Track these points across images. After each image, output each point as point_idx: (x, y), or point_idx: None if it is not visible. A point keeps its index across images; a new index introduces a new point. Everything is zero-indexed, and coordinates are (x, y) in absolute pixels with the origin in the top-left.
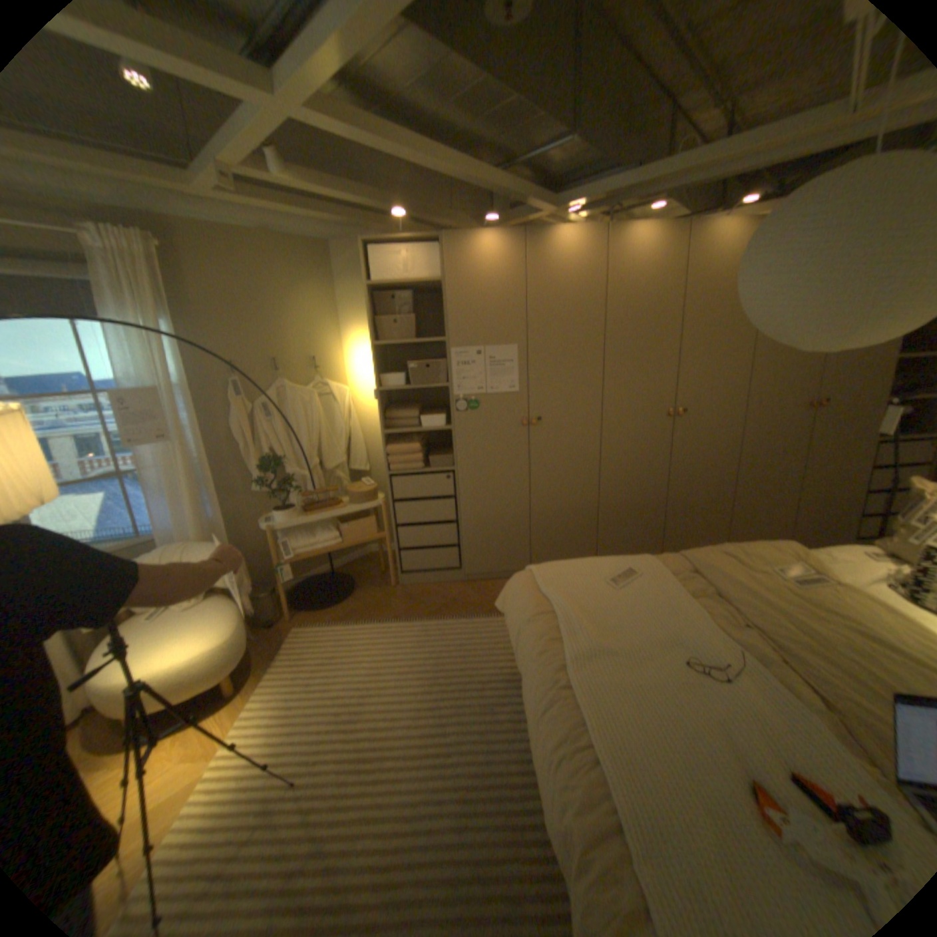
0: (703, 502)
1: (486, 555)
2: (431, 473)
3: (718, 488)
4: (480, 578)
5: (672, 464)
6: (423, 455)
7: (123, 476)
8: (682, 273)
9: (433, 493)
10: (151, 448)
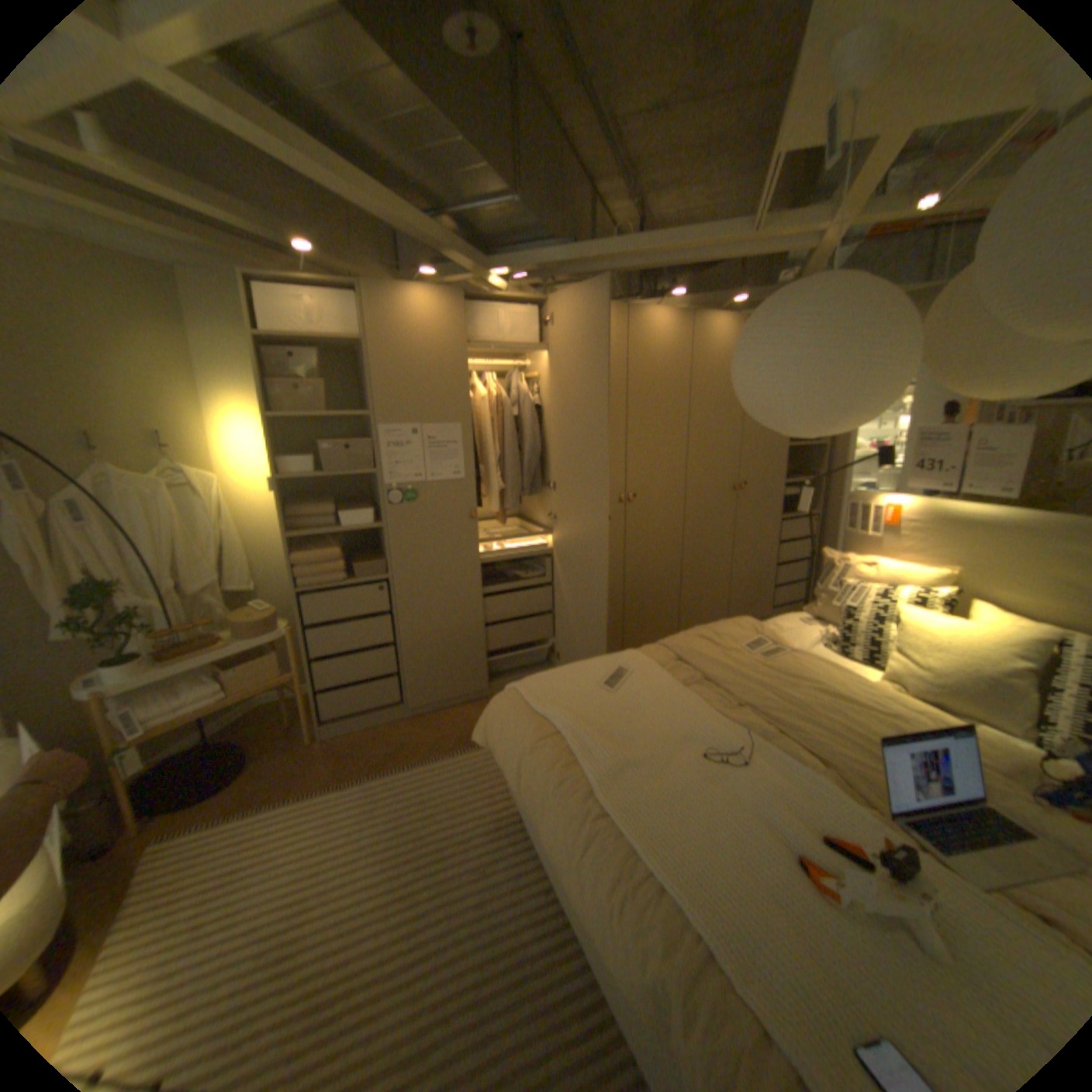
0: (655, 588)
1: (435, 680)
2: (358, 585)
3: (667, 573)
4: (429, 710)
5: (626, 552)
6: (344, 562)
7: None
8: (623, 358)
9: (362, 611)
10: None
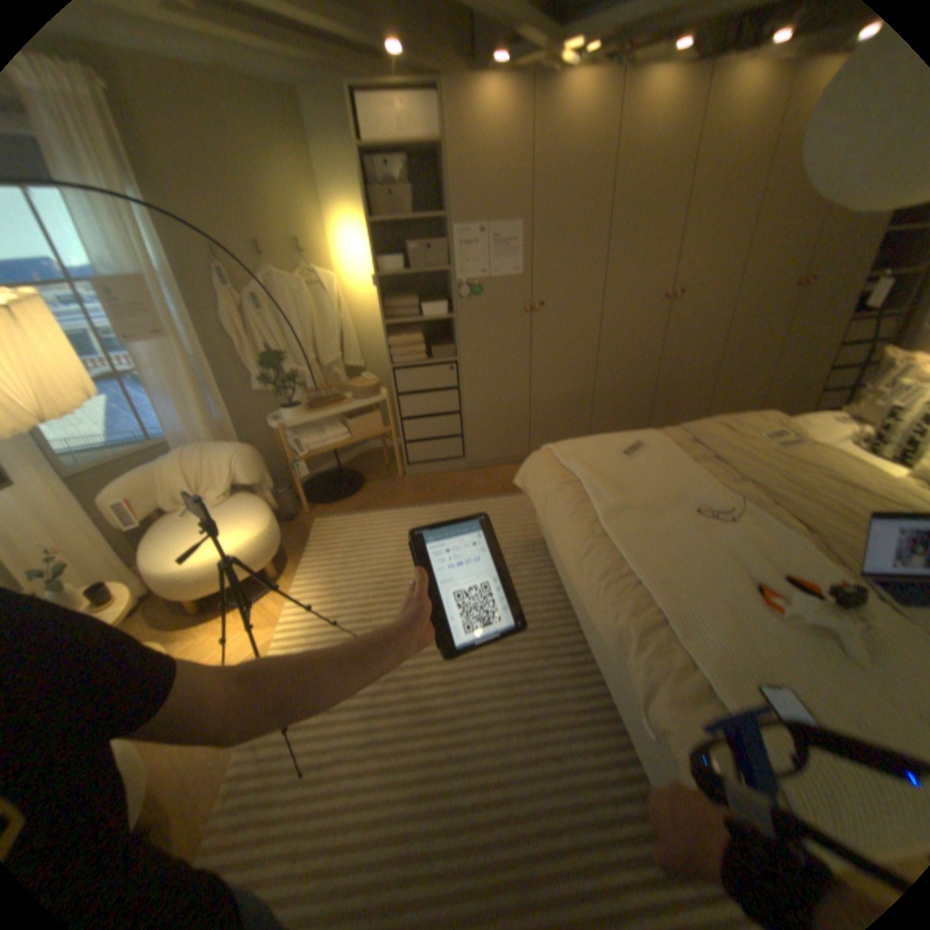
0: (687, 383)
1: (487, 442)
2: (433, 364)
3: (702, 369)
4: (481, 464)
5: (663, 347)
6: (423, 346)
7: (118, 375)
8: (694, 134)
9: (435, 385)
10: (144, 345)
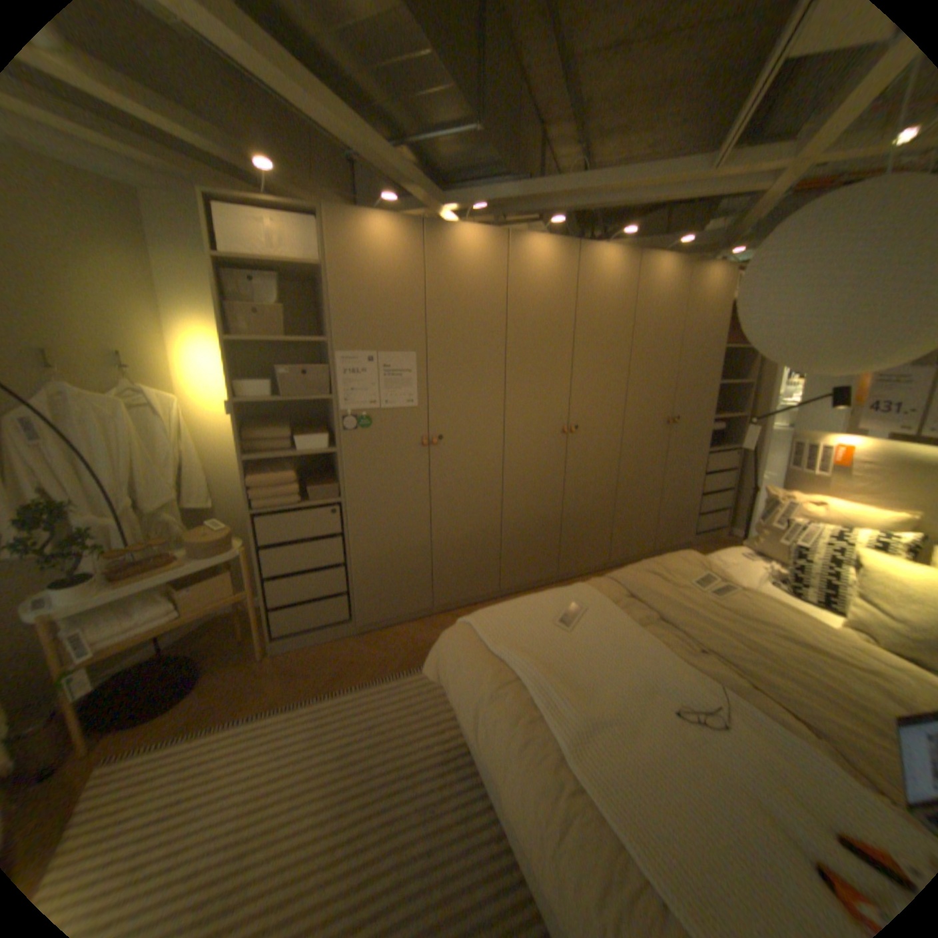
0: (590, 514)
1: (382, 598)
2: (311, 507)
3: (602, 500)
4: (375, 626)
5: (566, 480)
6: (297, 484)
7: None
8: (571, 293)
9: (314, 532)
10: None
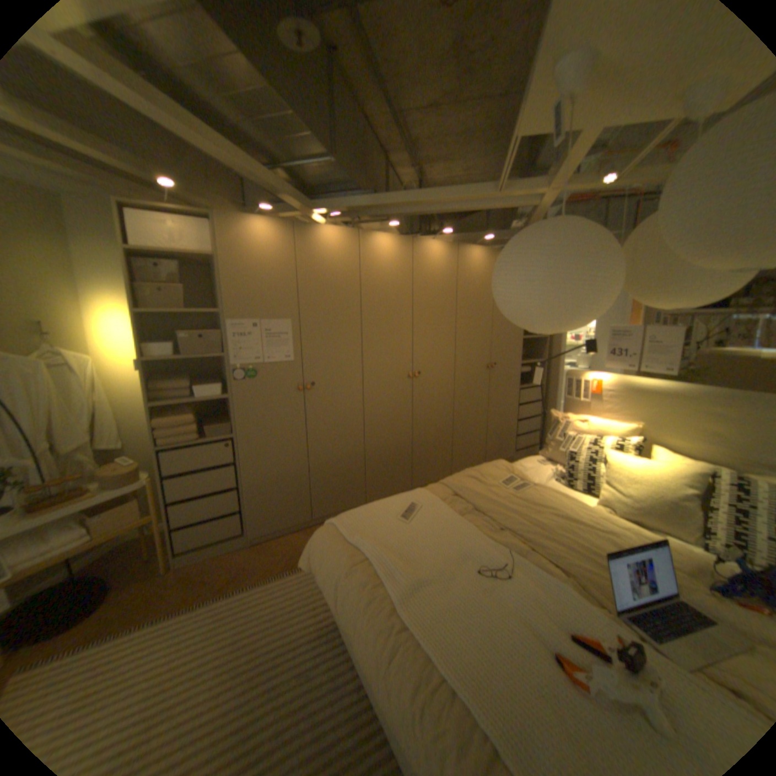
0: (434, 440)
1: (270, 516)
2: (208, 444)
3: (442, 428)
4: (264, 540)
5: (414, 414)
6: (196, 426)
7: None
8: (409, 275)
9: (210, 464)
10: None
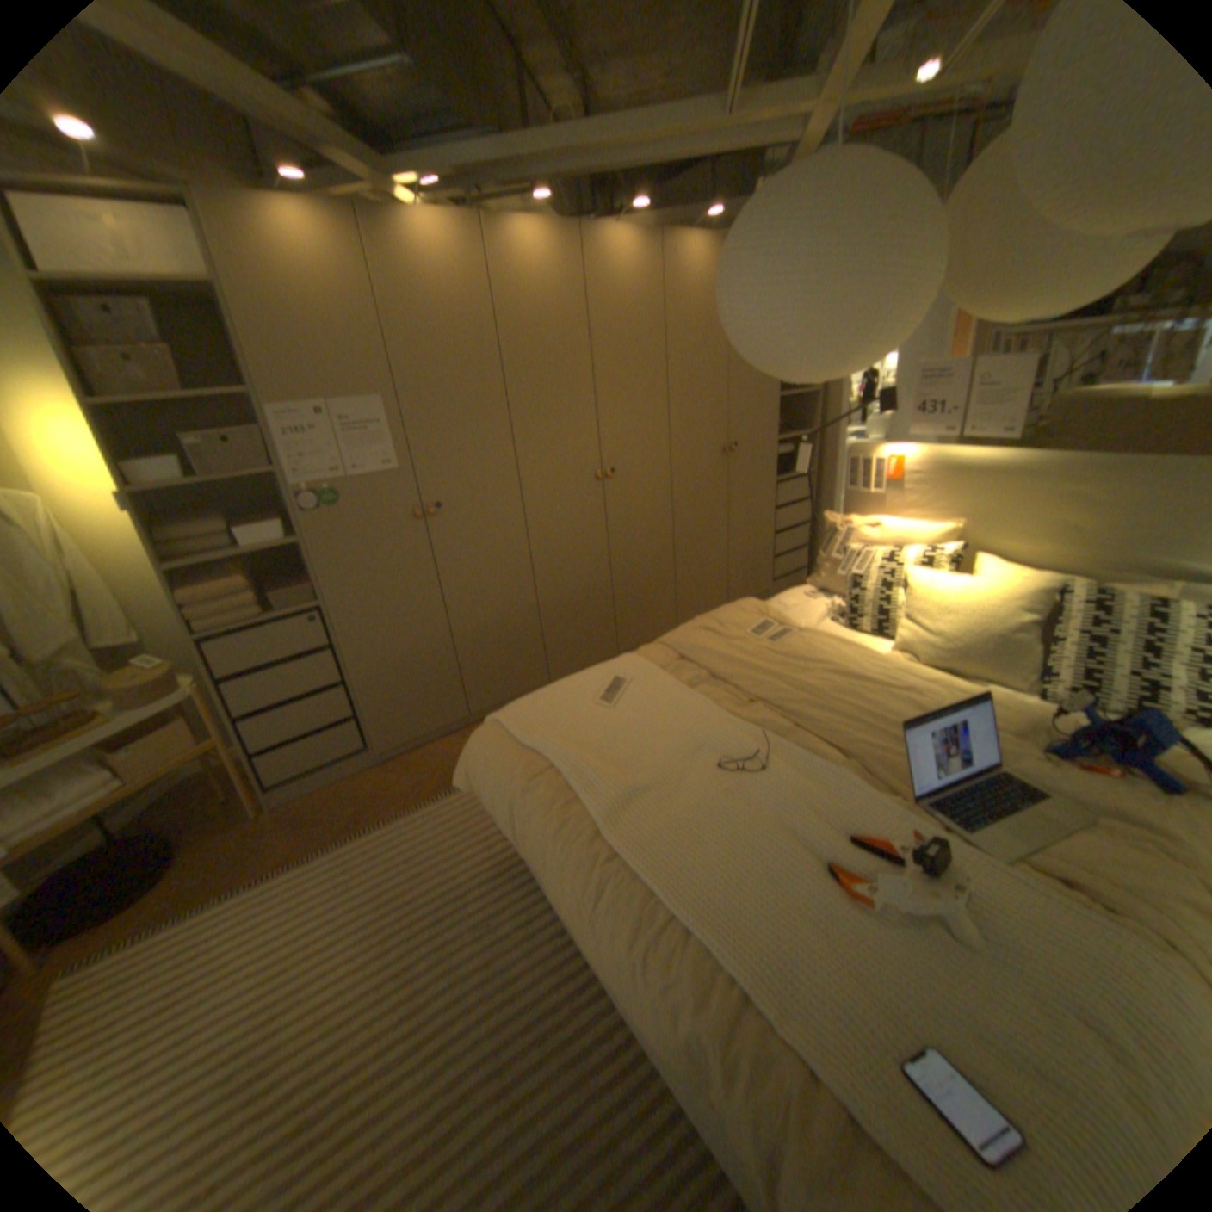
0: (646, 576)
1: (402, 717)
2: (279, 620)
3: (658, 557)
4: (400, 752)
5: (610, 539)
6: (254, 593)
7: None
8: (580, 296)
9: (291, 651)
10: None
